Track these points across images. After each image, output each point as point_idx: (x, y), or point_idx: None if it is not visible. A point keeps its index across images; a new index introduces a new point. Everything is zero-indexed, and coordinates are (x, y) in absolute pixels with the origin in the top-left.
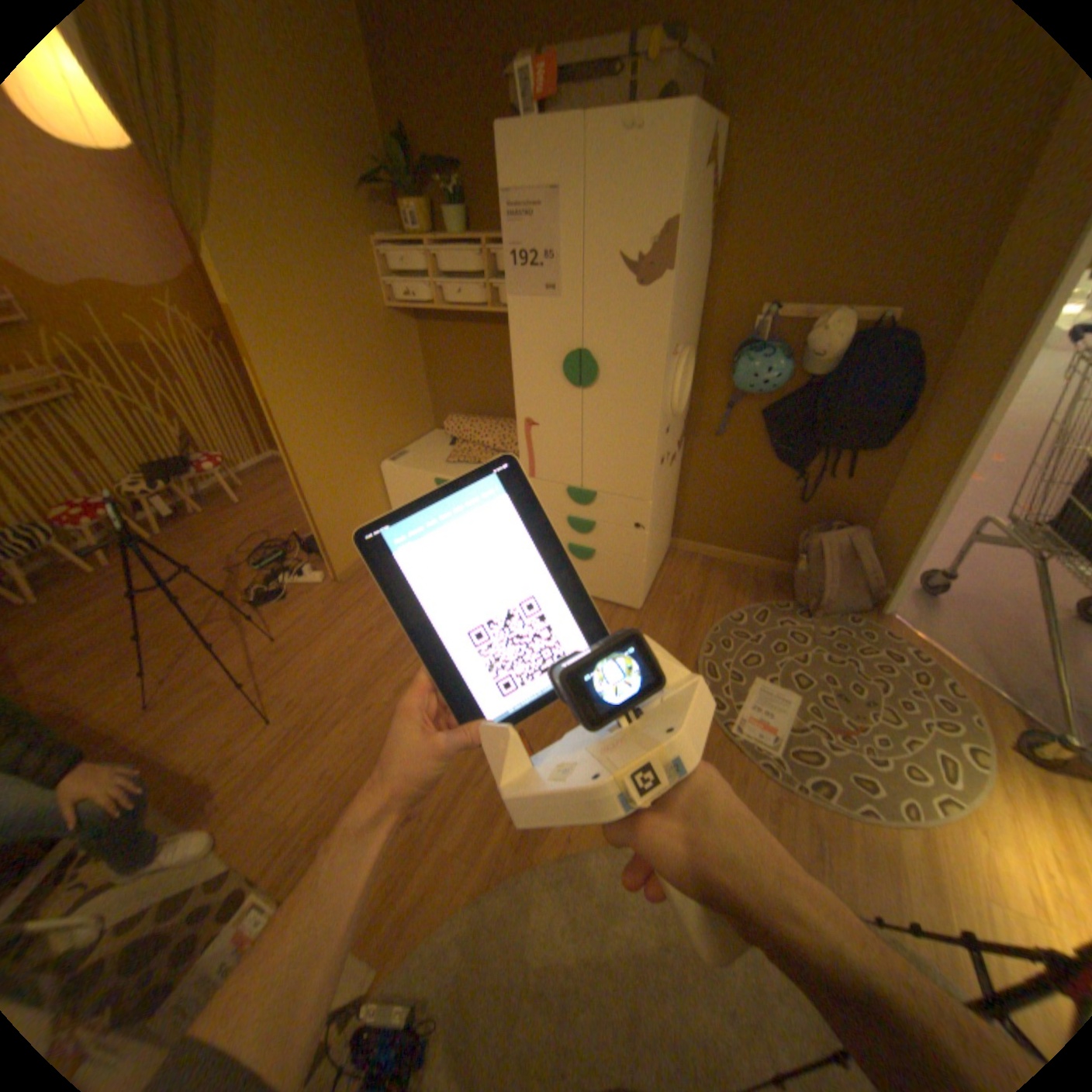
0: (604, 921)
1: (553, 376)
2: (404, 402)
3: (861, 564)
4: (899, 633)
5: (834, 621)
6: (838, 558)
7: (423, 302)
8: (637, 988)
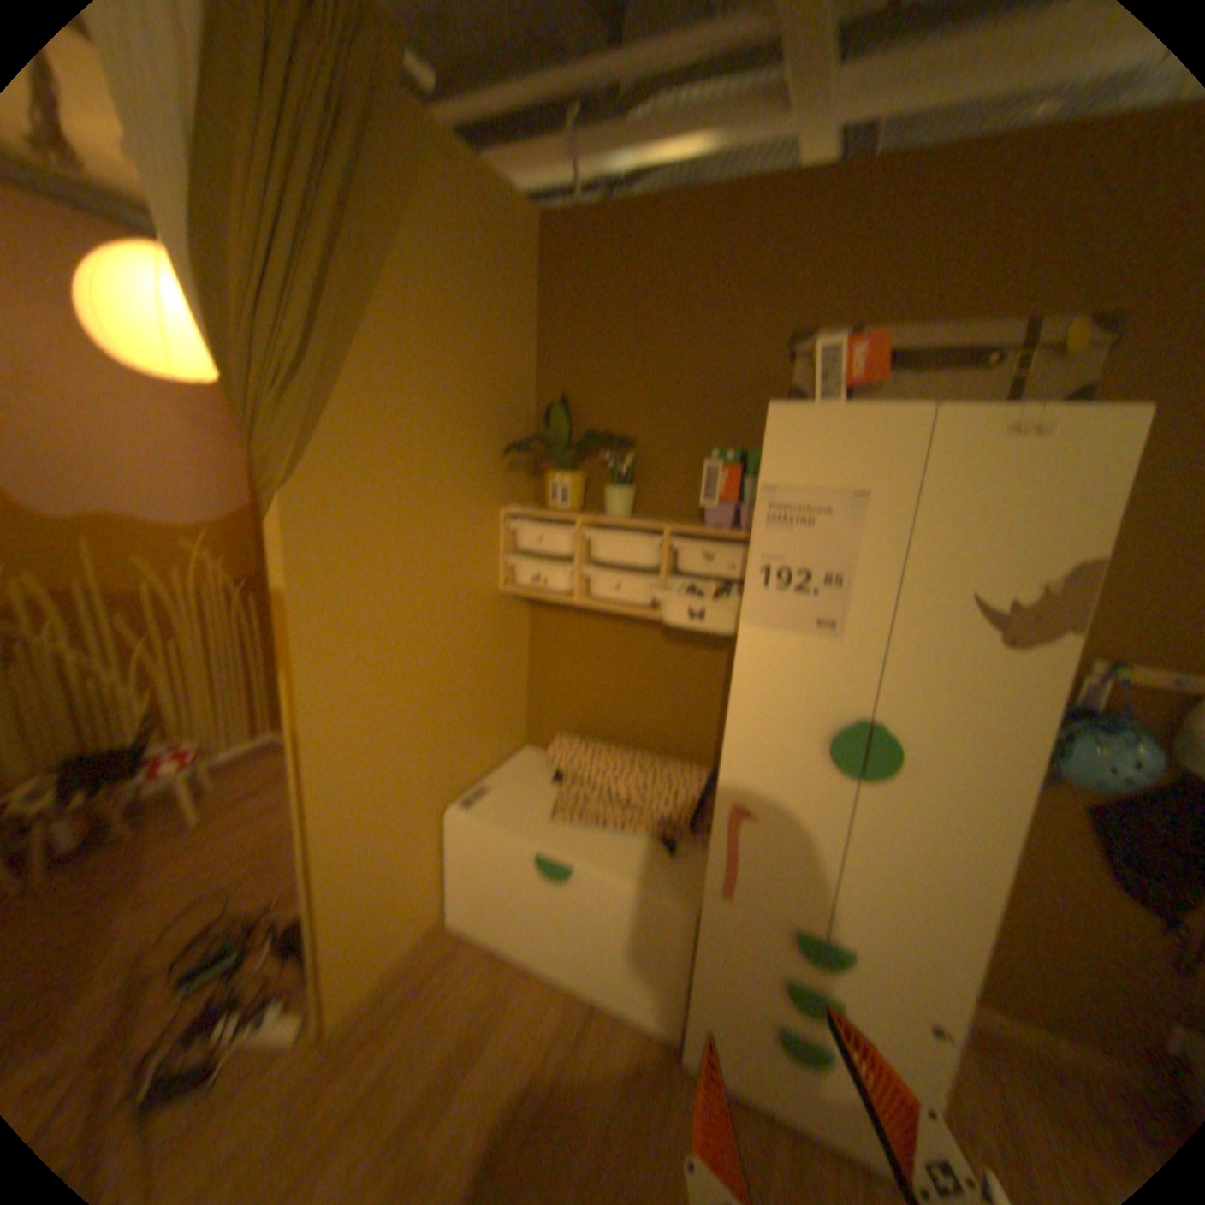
0: None
1: (808, 749)
2: (497, 709)
3: None
4: None
5: None
6: None
7: (558, 589)
8: None
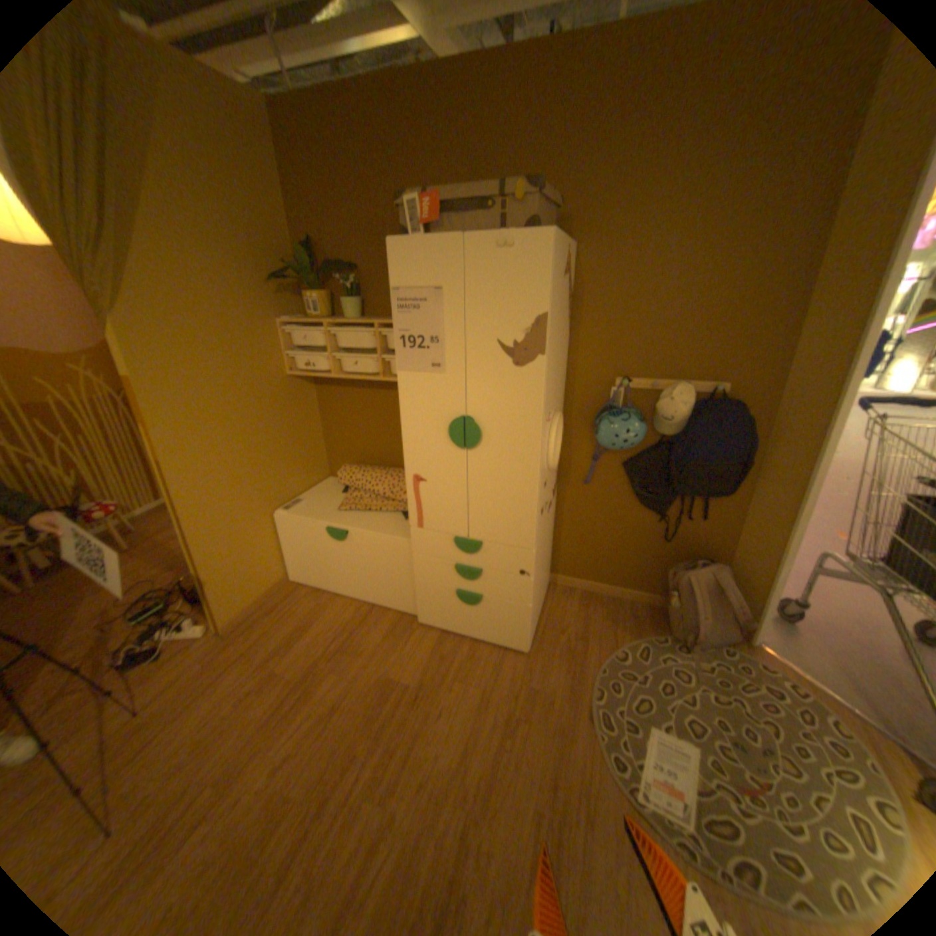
0: None
1: (440, 438)
2: (301, 454)
3: (728, 599)
4: (773, 666)
5: (712, 656)
6: (708, 596)
7: (322, 371)
8: None
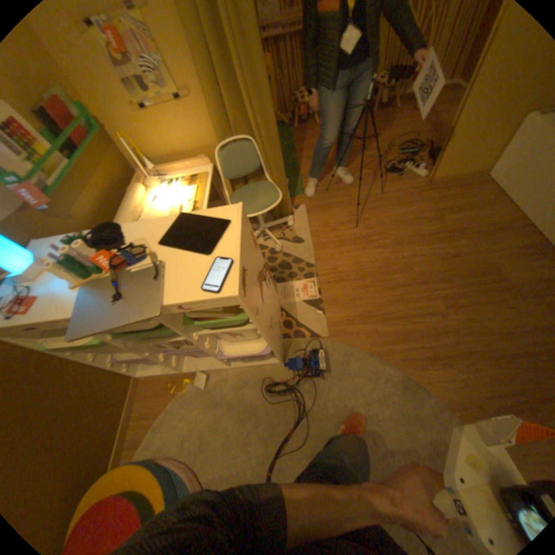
0: (414, 421)
1: None
2: None
3: None
4: None
5: None
6: None
7: None
8: (403, 451)
